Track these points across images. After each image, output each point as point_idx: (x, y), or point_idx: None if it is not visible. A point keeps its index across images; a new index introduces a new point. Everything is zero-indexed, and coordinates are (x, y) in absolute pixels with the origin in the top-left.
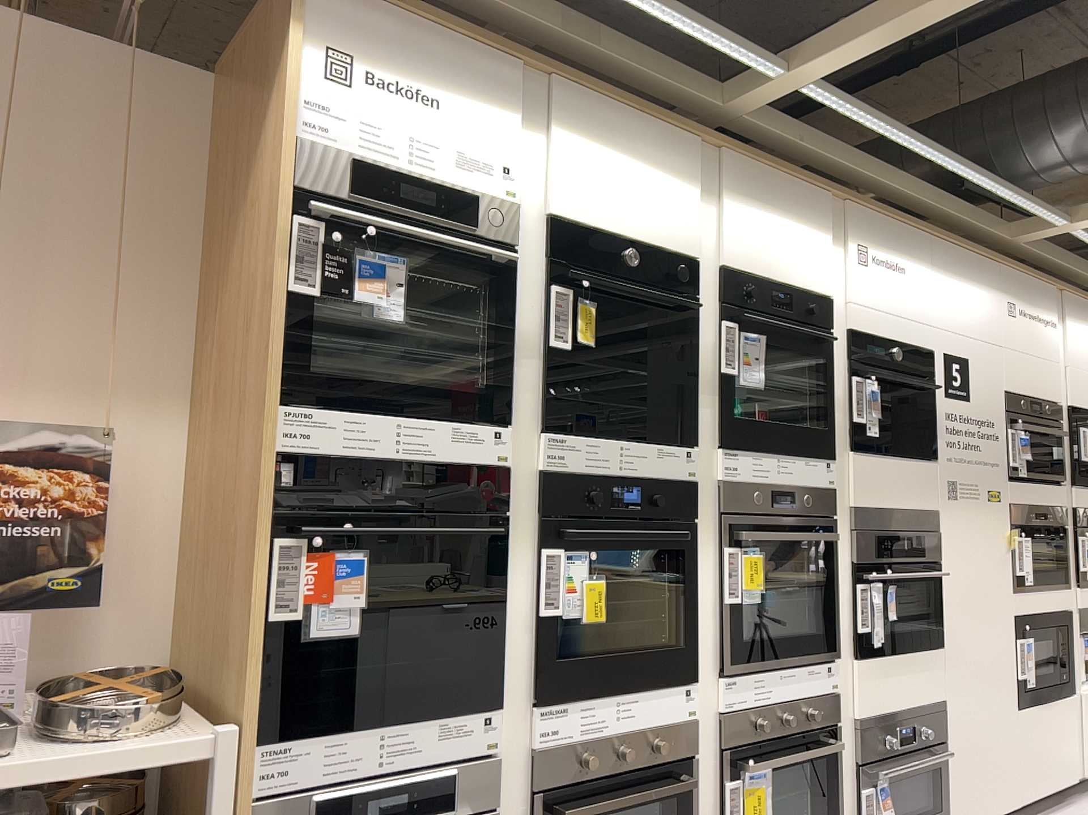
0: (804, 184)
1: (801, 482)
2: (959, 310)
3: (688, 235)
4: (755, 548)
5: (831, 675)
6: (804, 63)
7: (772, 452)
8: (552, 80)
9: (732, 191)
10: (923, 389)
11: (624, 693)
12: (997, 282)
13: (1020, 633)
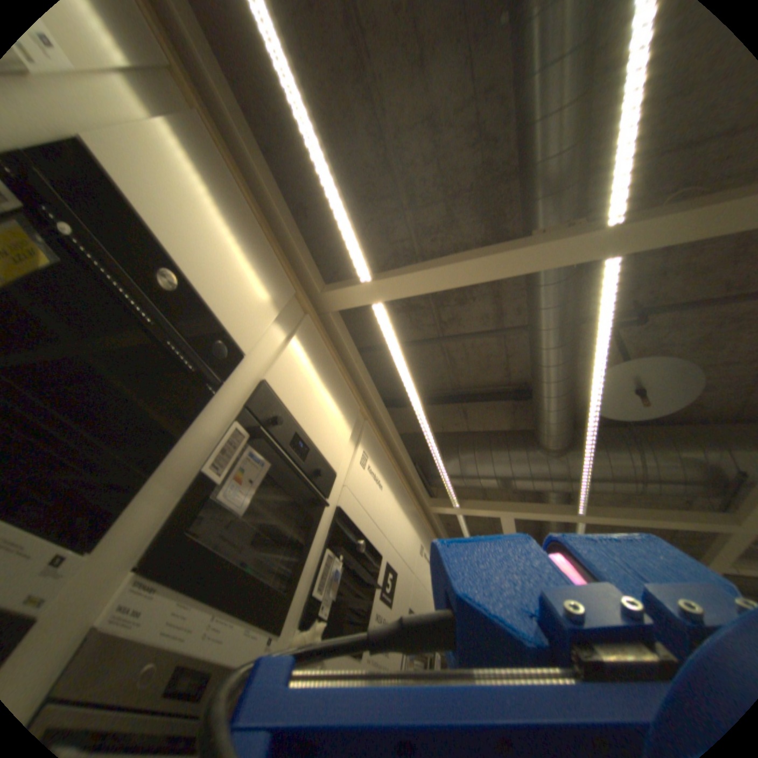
0: (346, 387)
1: (227, 661)
2: (401, 536)
3: (244, 332)
4: None
5: None
6: (384, 279)
7: (209, 604)
8: (190, 118)
9: (299, 344)
10: (368, 586)
11: None
12: (419, 528)
13: None
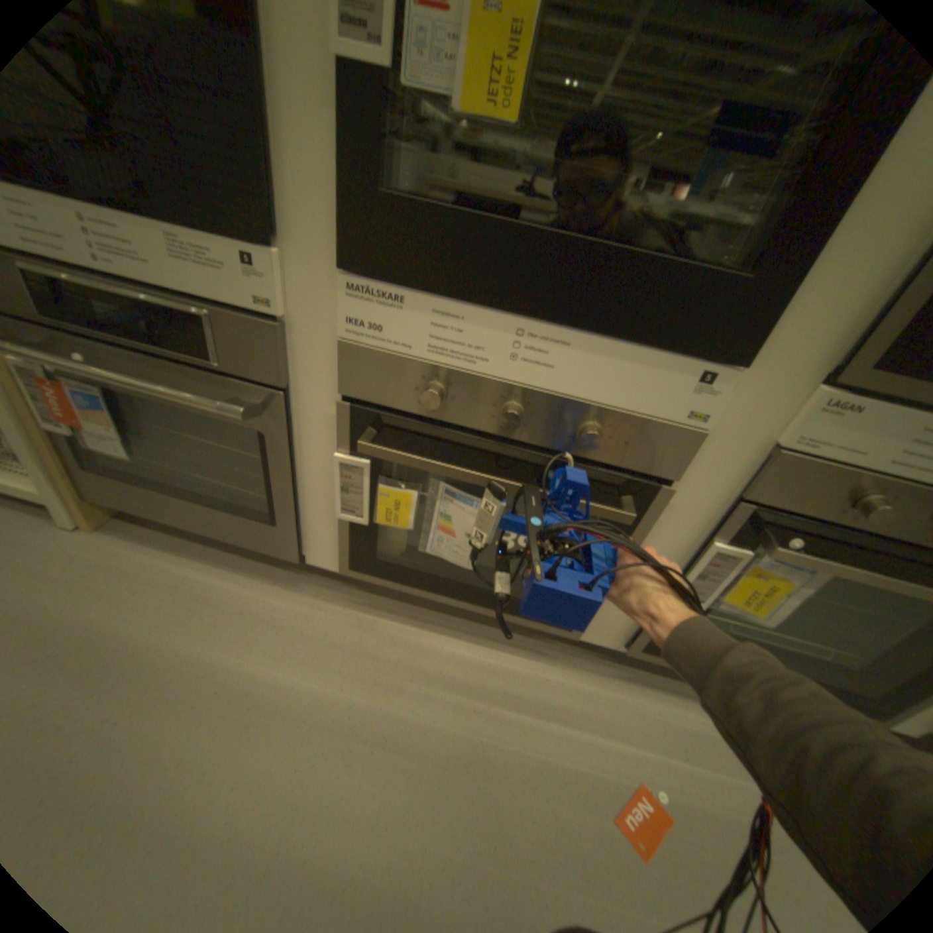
0: None
1: None
2: None
3: None
4: None
5: None
6: None
7: None
8: None
9: None
10: None
11: (544, 319)
12: None
13: None
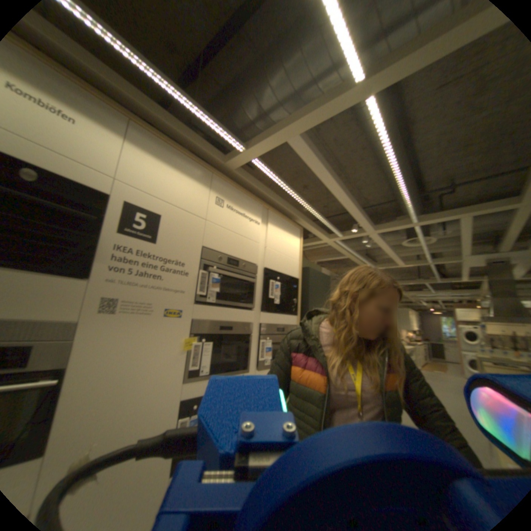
0: None
1: None
2: (159, 182)
3: None
4: None
5: None
6: None
7: None
8: None
9: None
10: (80, 219)
11: None
12: (209, 182)
13: (188, 415)
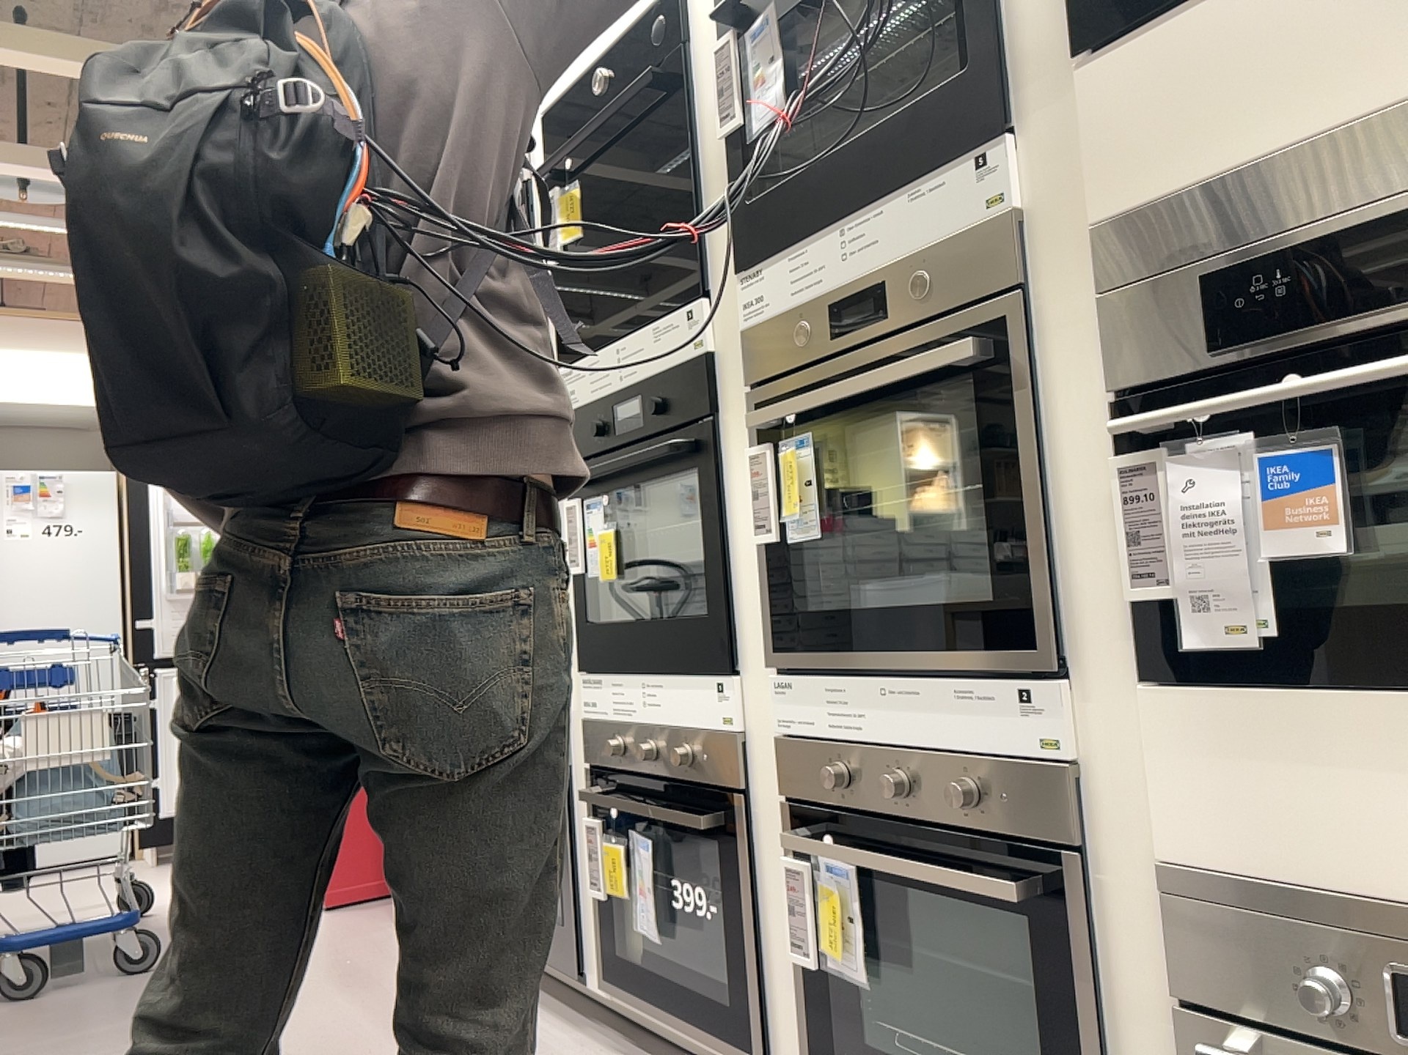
0: None
1: (901, 249)
2: None
3: None
4: (804, 434)
5: (1038, 717)
6: None
7: (823, 223)
8: None
9: None
10: None
11: (650, 676)
12: None
13: None
